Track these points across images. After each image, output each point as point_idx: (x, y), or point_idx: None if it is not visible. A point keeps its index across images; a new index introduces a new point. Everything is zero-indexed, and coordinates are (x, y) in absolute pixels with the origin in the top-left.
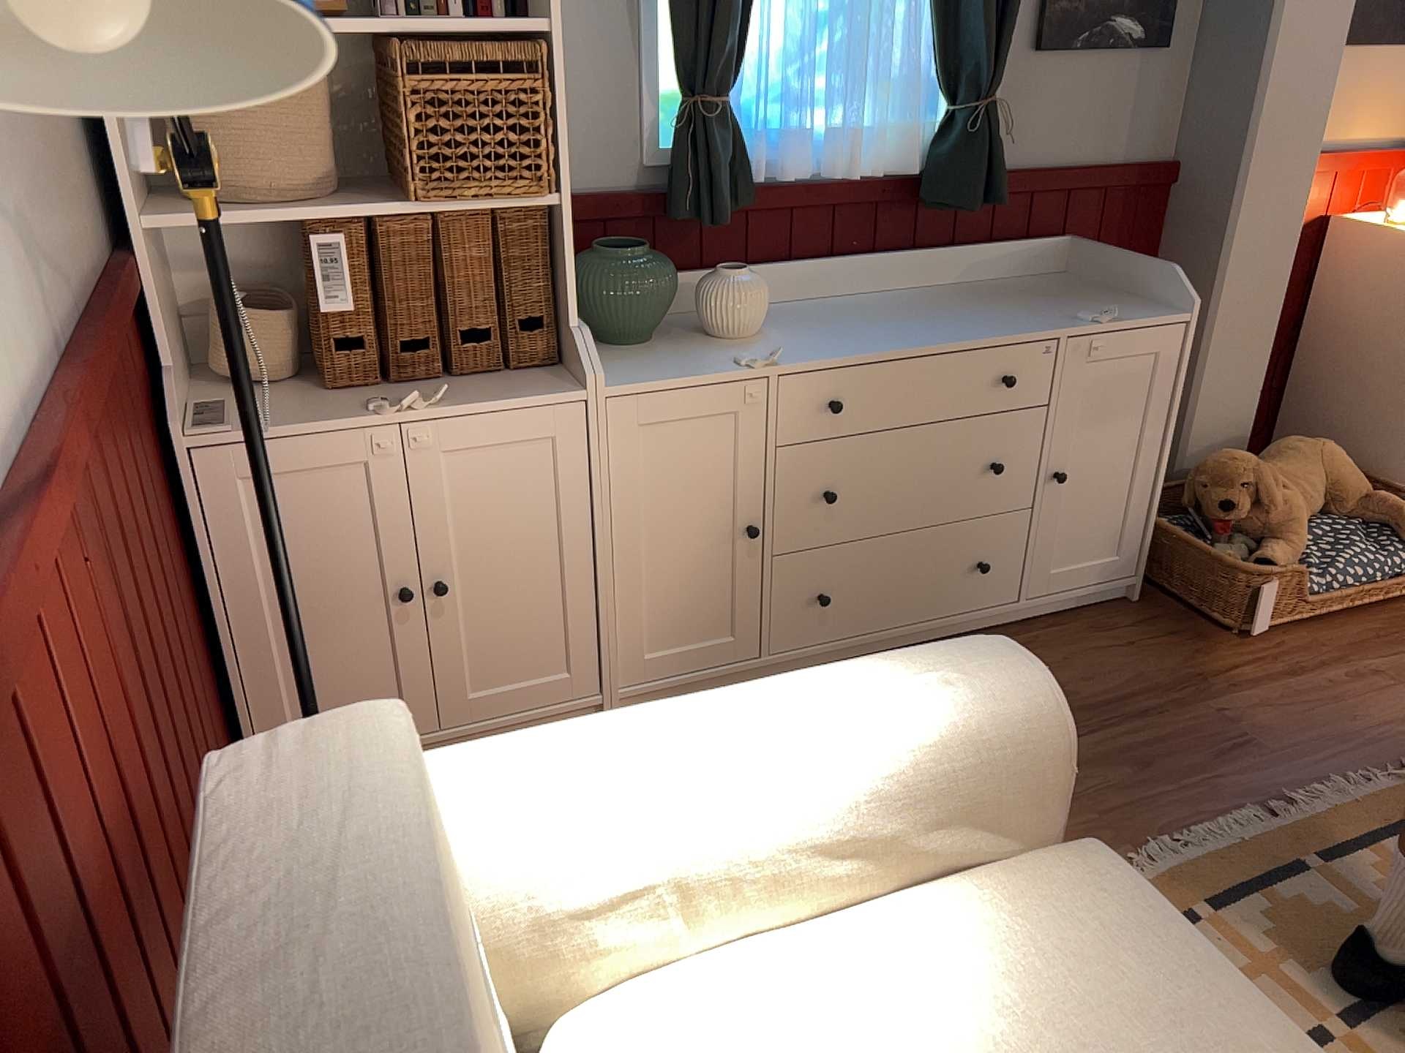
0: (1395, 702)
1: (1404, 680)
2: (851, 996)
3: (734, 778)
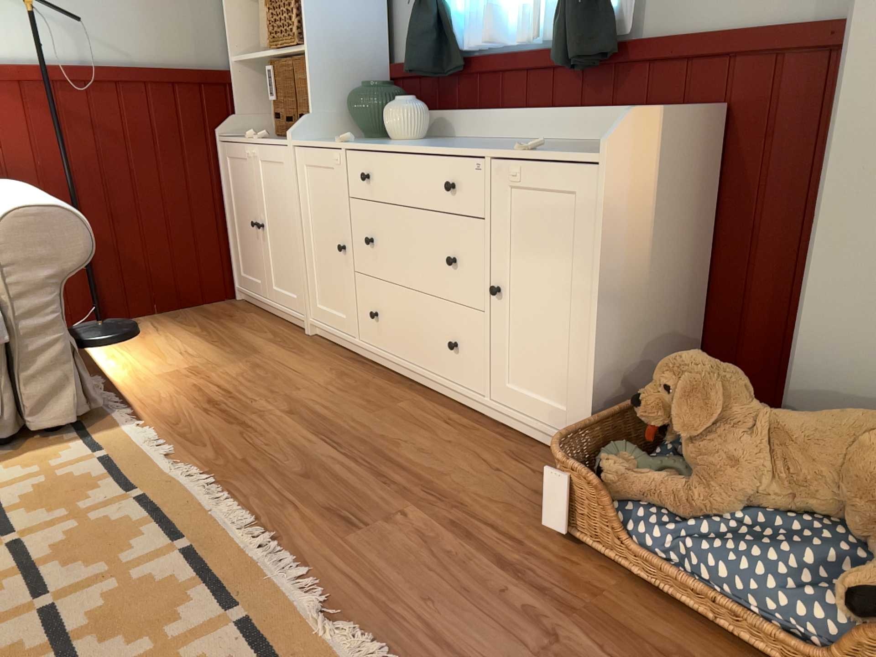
0: (486, 641)
1: None
2: None
3: None
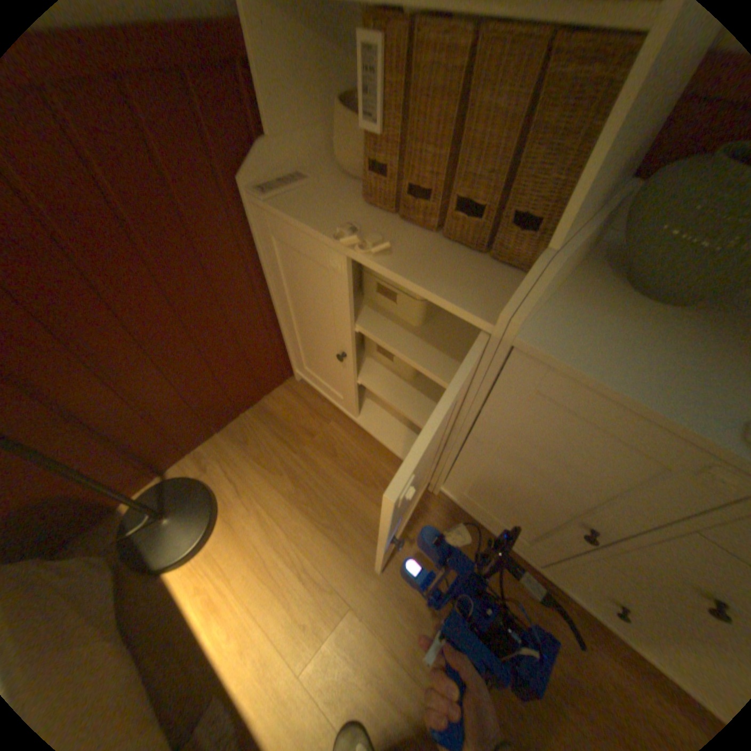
0: None
1: None
2: None
3: None
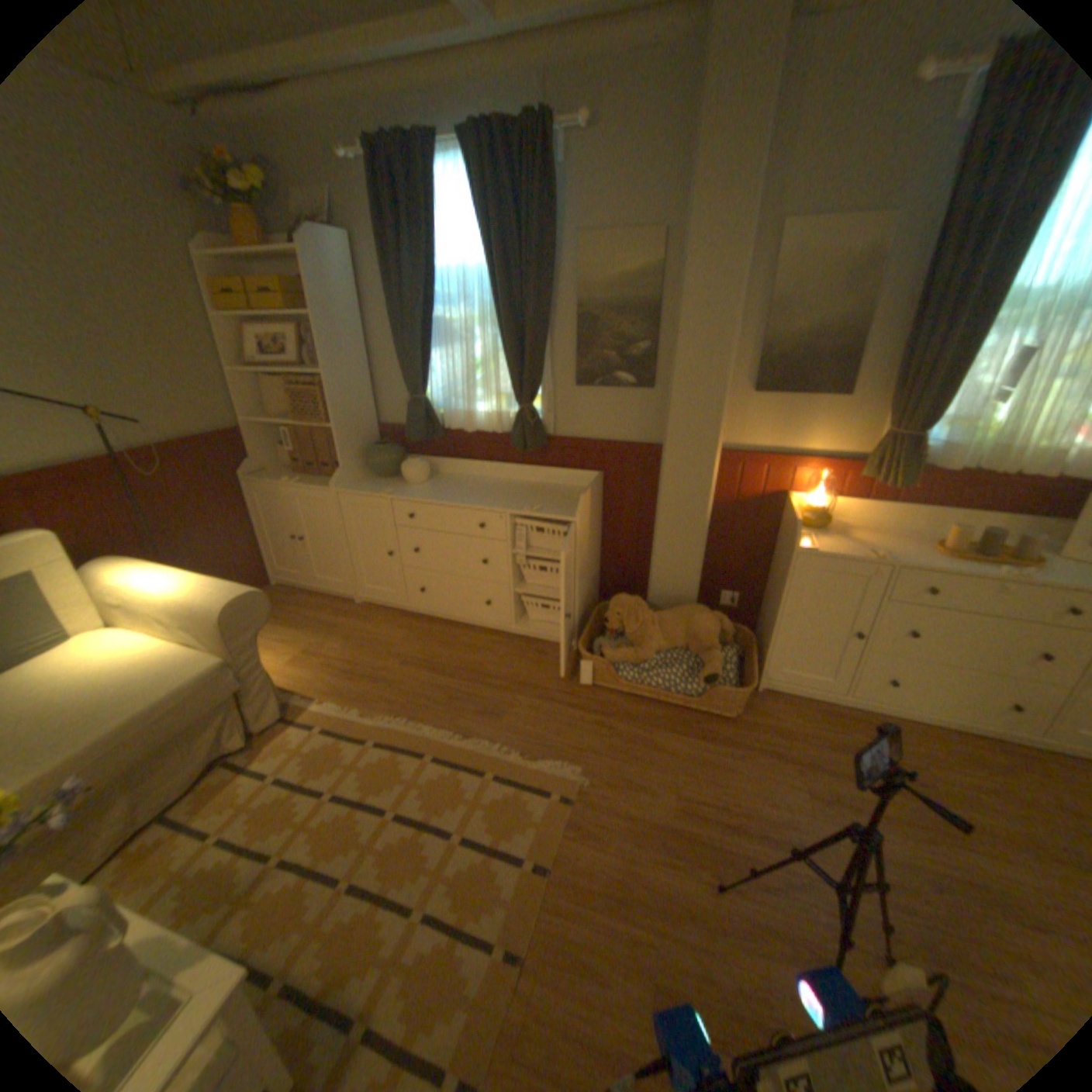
0: (589, 741)
1: (615, 738)
2: (125, 652)
3: (147, 589)
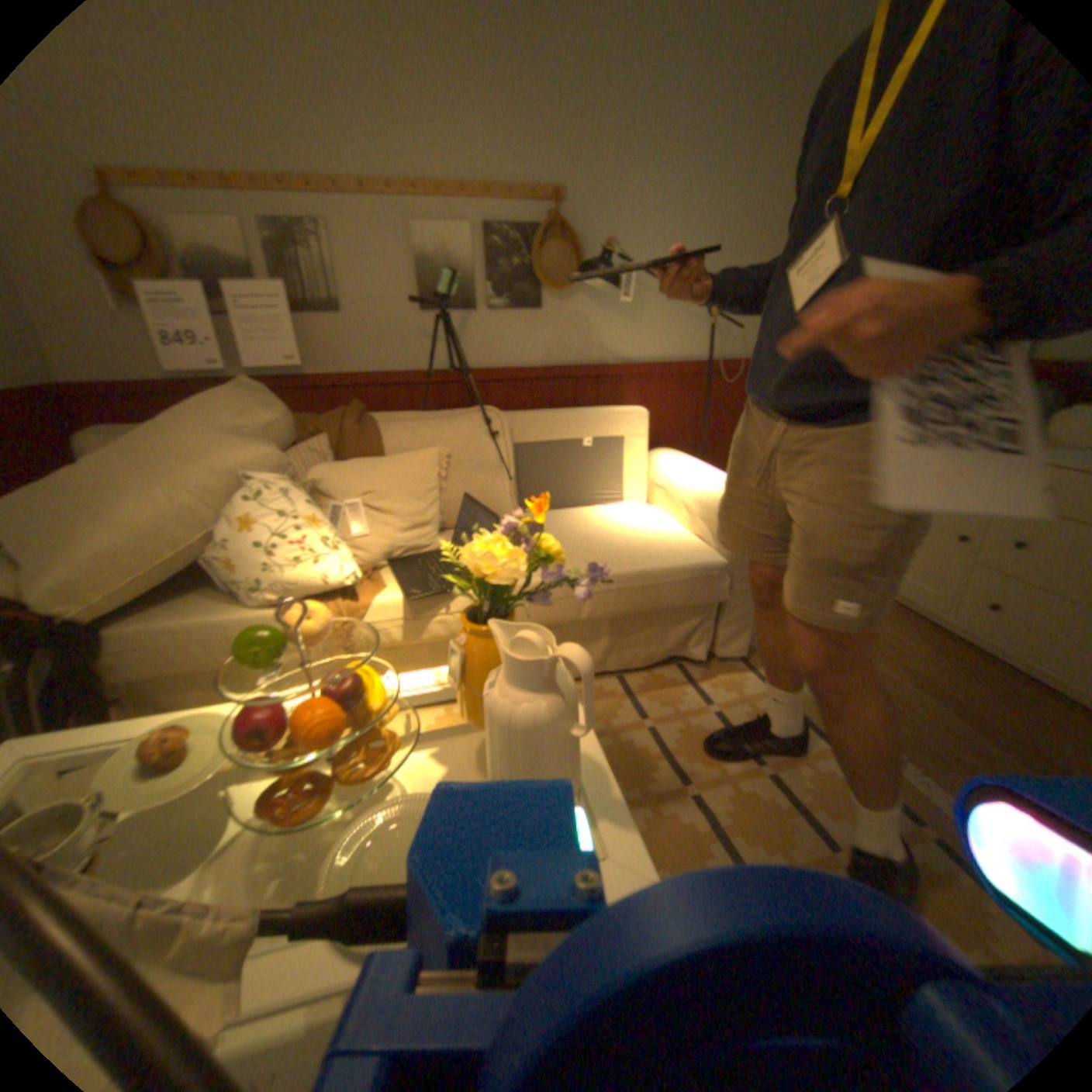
0: None
1: None
2: (653, 524)
3: (690, 476)
